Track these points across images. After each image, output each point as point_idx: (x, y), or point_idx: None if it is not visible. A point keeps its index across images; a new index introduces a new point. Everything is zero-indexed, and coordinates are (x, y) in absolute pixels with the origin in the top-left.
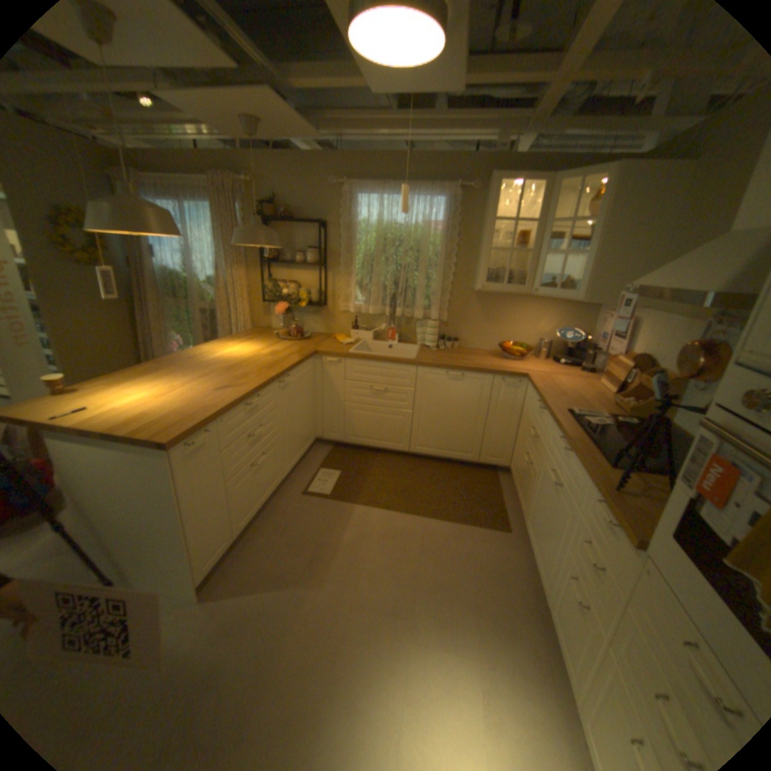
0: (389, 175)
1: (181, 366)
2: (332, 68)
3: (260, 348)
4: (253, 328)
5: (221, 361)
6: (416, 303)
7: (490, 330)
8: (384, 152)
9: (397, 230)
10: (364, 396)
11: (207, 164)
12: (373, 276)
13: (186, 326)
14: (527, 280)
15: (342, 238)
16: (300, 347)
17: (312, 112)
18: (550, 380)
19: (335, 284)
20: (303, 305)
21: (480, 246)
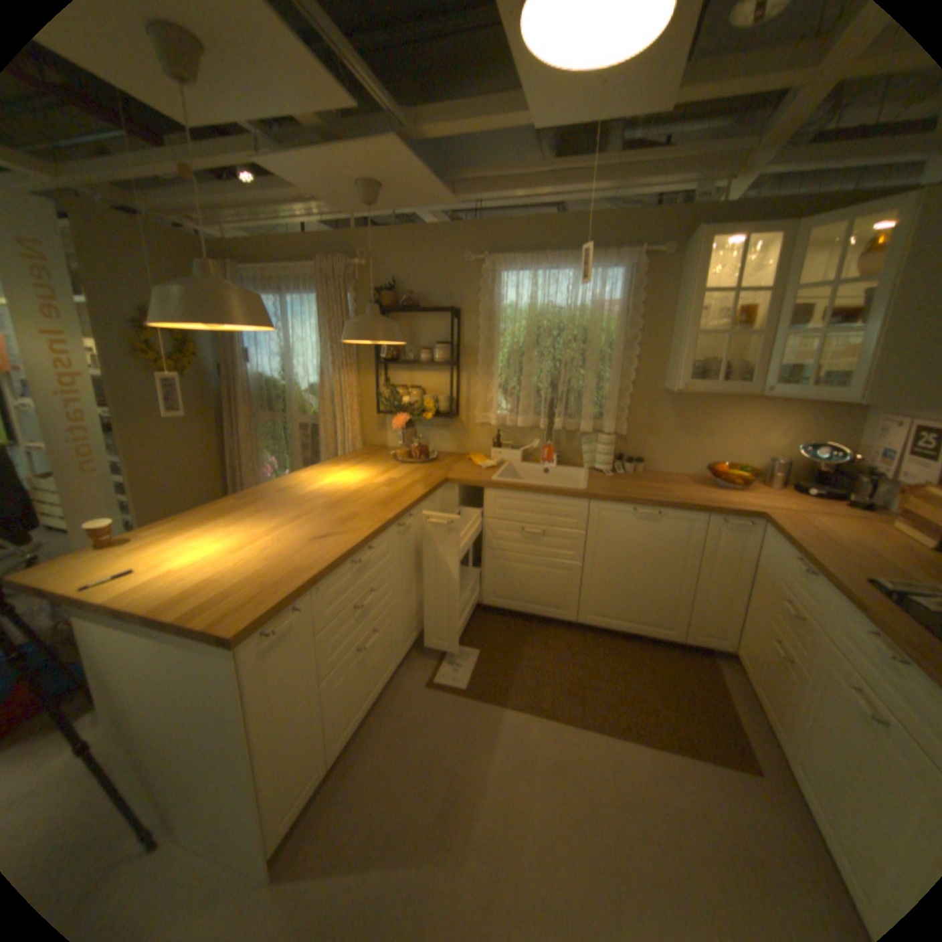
0: (544, 245)
1: (270, 502)
2: (479, 104)
3: (373, 474)
4: (364, 447)
5: (323, 494)
6: (583, 410)
7: (692, 446)
8: (538, 216)
9: (556, 314)
10: (512, 540)
11: (316, 248)
12: (524, 375)
13: (283, 445)
14: (753, 374)
15: (481, 328)
16: (425, 472)
17: (447, 172)
18: (808, 523)
19: (471, 388)
20: (429, 416)
21: (676, 330)
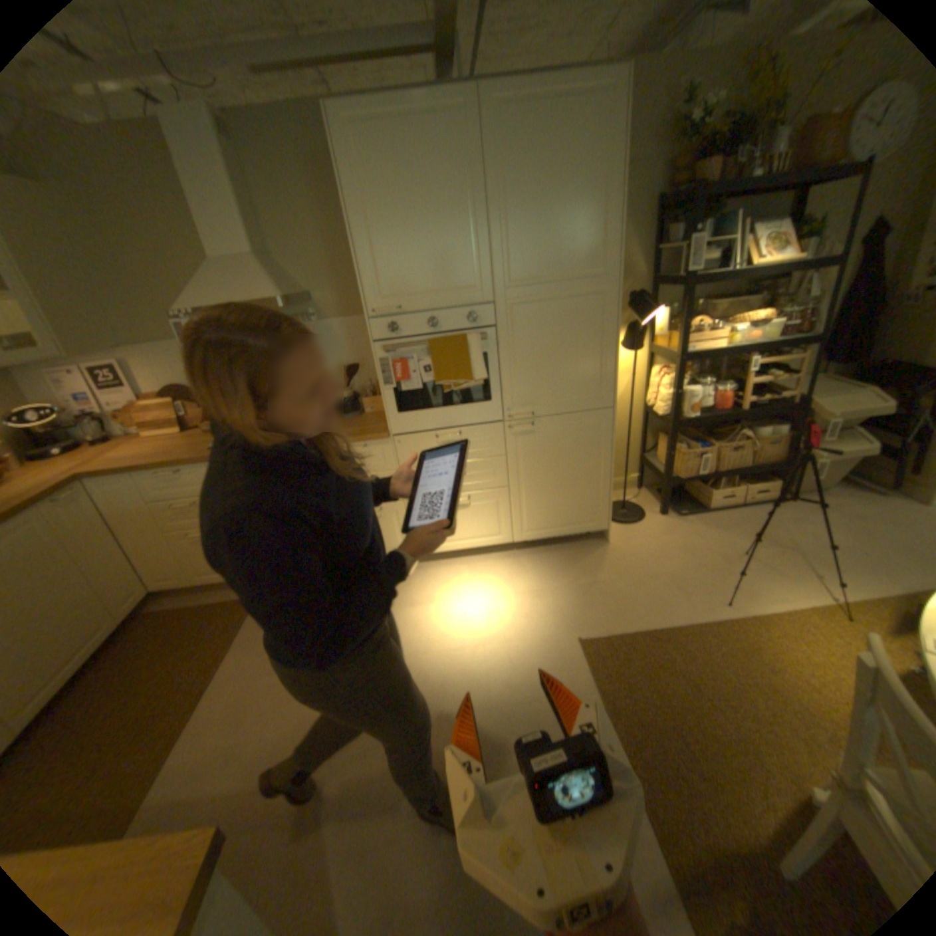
0: None
1: None
2: None
3: None
4: None
5: None
6: None
7: None
8: None
9: None
10: None
11: None
12: None
13: None
14: None
15: None
16: None
17: None
18: (111, 460)
19: None
20: None
21: None
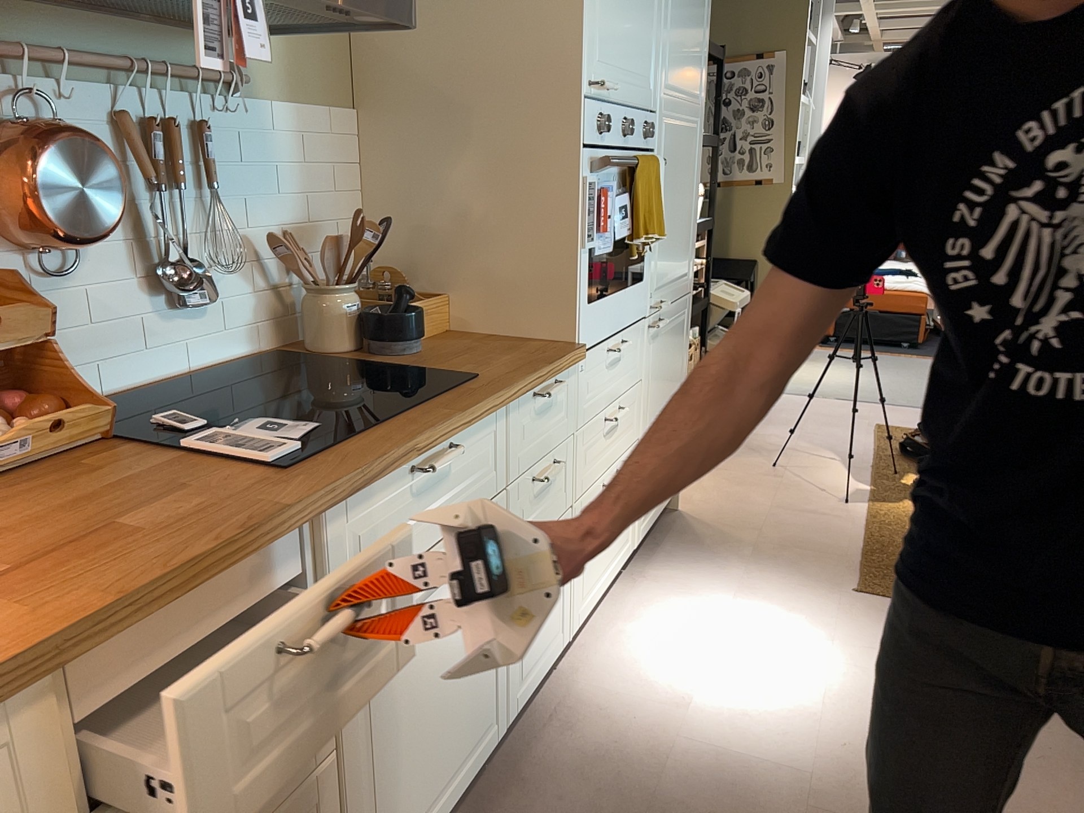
0: None
1: None
2: None
3: None
4: None
5: None
6: None
7: None
8: None
9: None
10: None
11: None
12: None
13: None
14: None
15: None
16: None
17: None
18: None
19: None
20: None
21: None
